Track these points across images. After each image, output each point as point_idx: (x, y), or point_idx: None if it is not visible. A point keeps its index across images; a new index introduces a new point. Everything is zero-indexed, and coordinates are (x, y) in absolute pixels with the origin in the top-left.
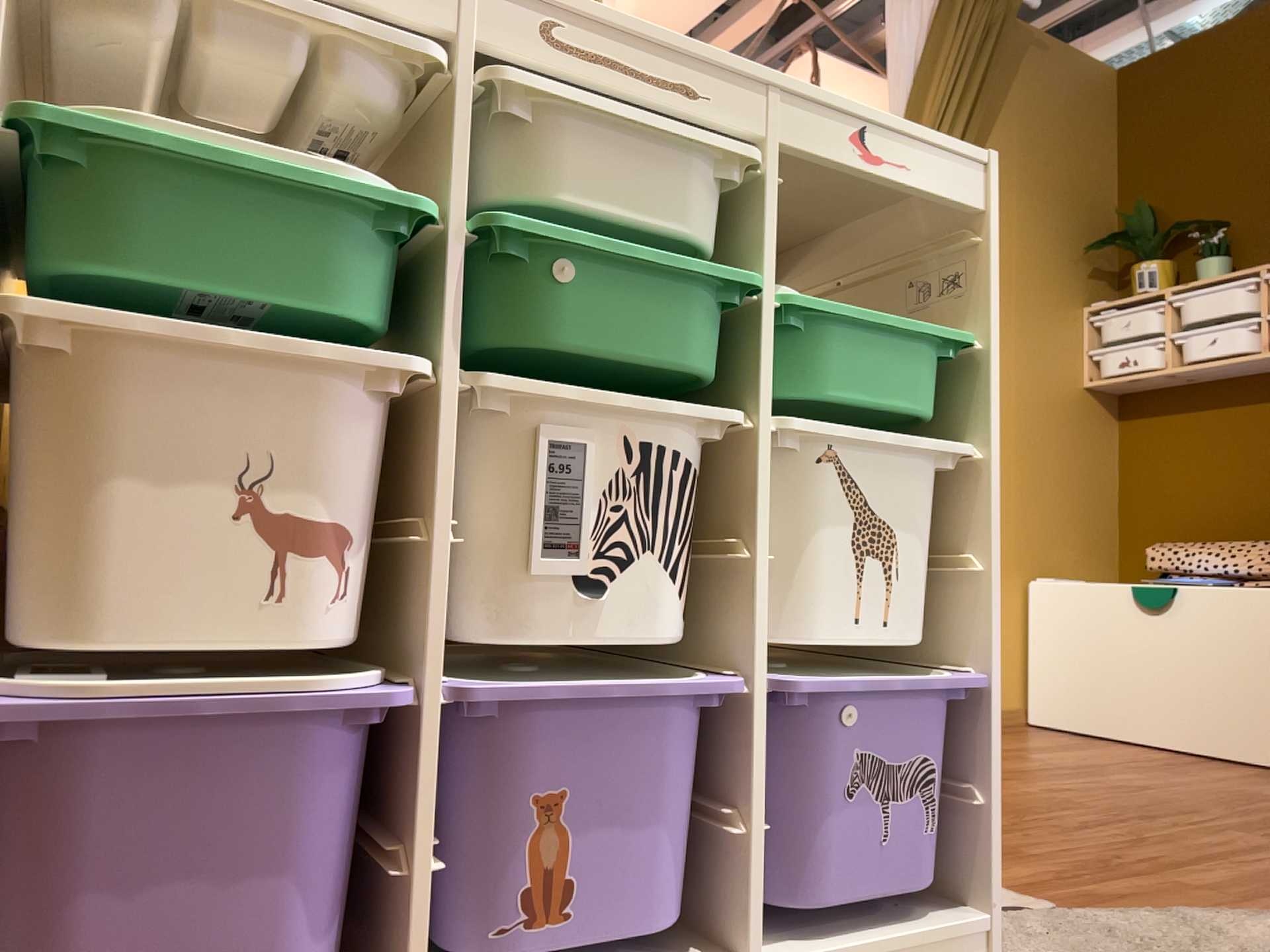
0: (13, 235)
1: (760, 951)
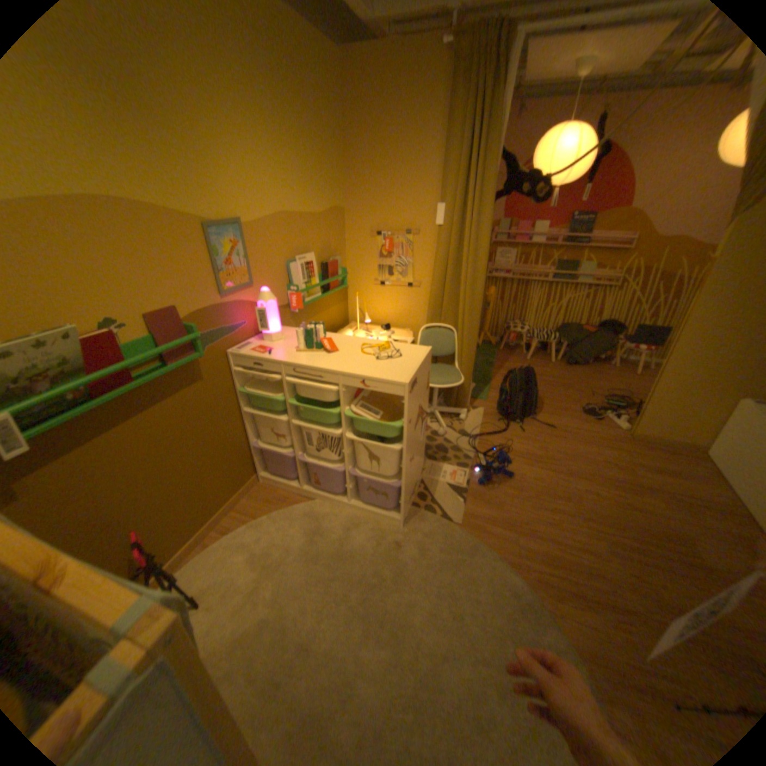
0: (247, 395)
1: (353, 503)
